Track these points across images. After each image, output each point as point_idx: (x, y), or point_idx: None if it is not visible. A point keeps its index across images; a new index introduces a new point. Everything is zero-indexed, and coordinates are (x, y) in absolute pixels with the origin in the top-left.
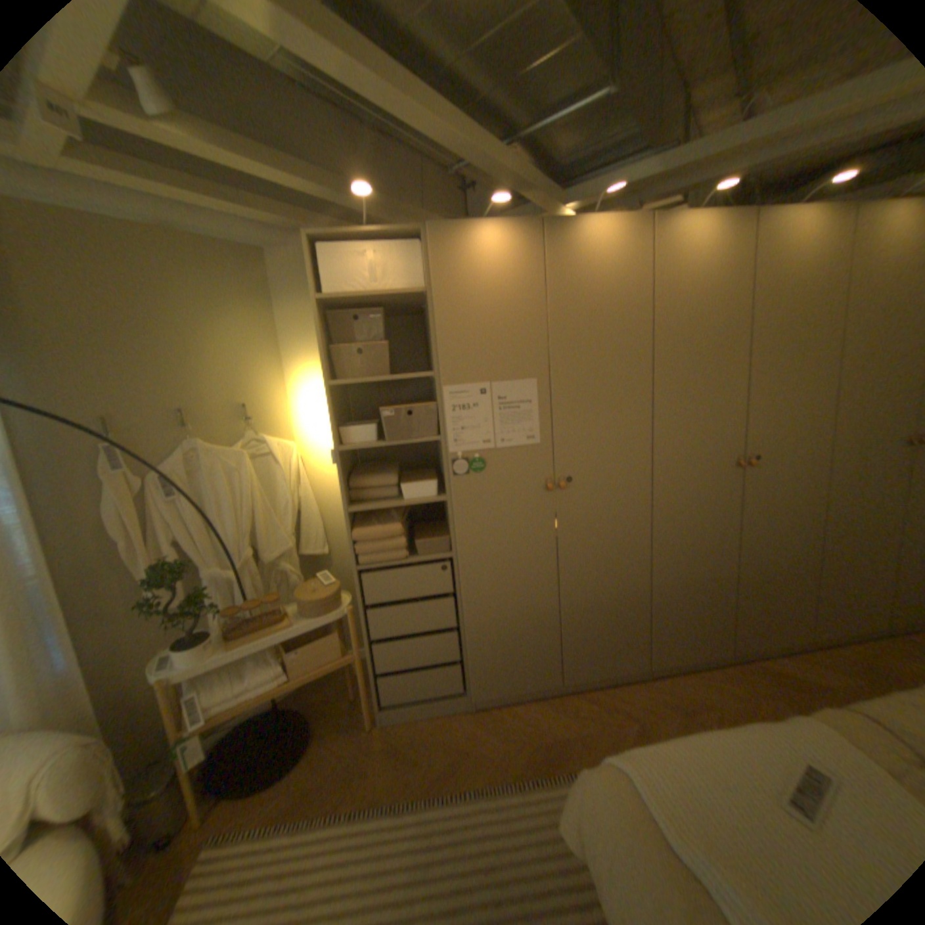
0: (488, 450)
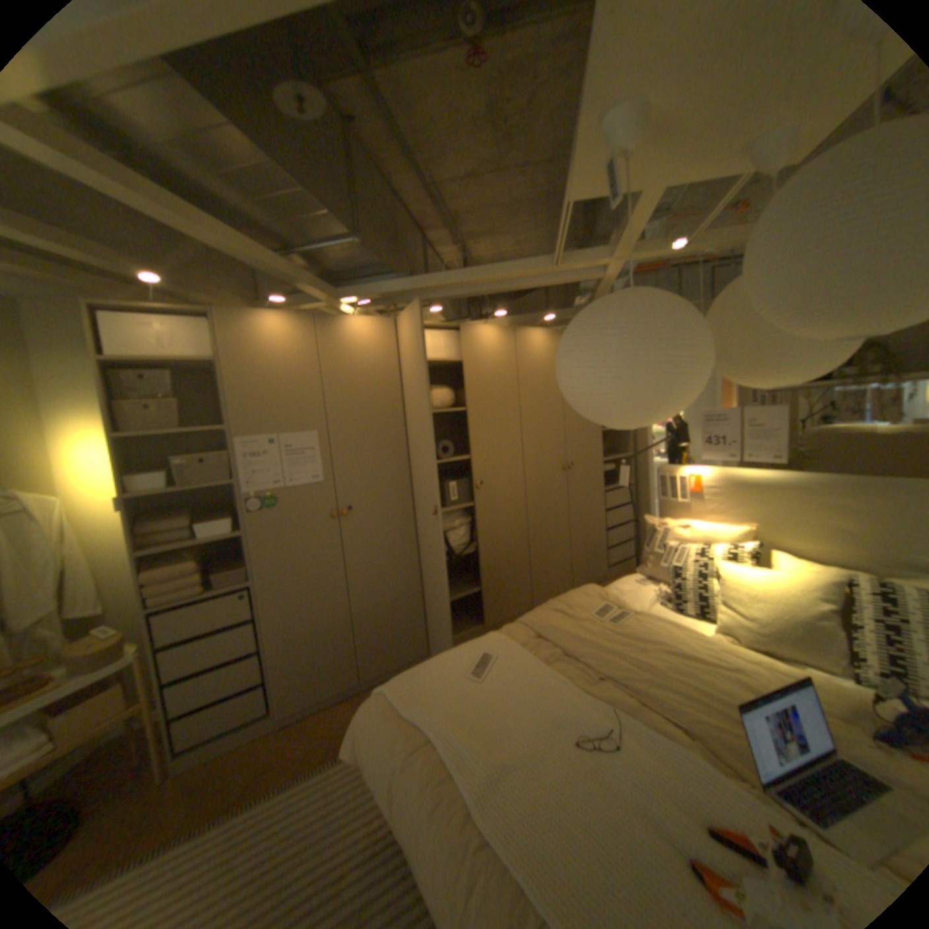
0: (277, 490)
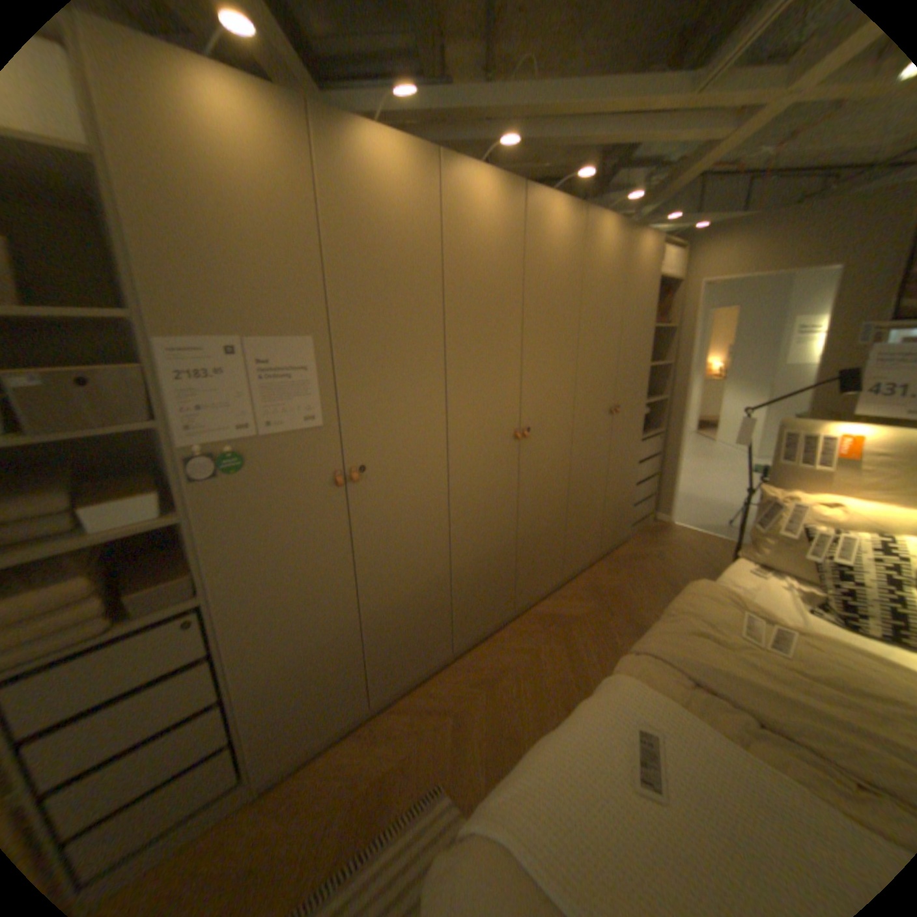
0: (248, 438)
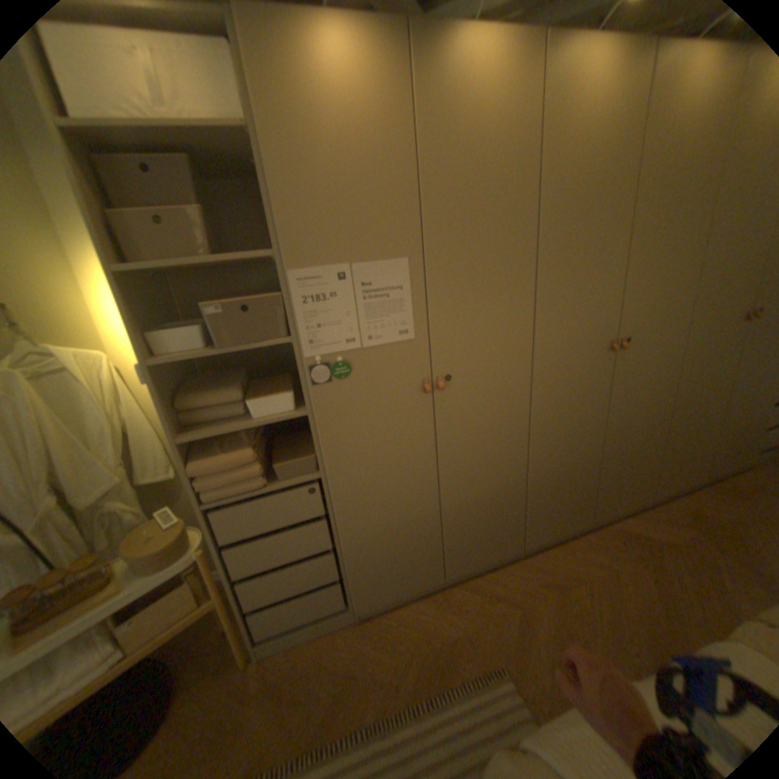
0: (353, 350)
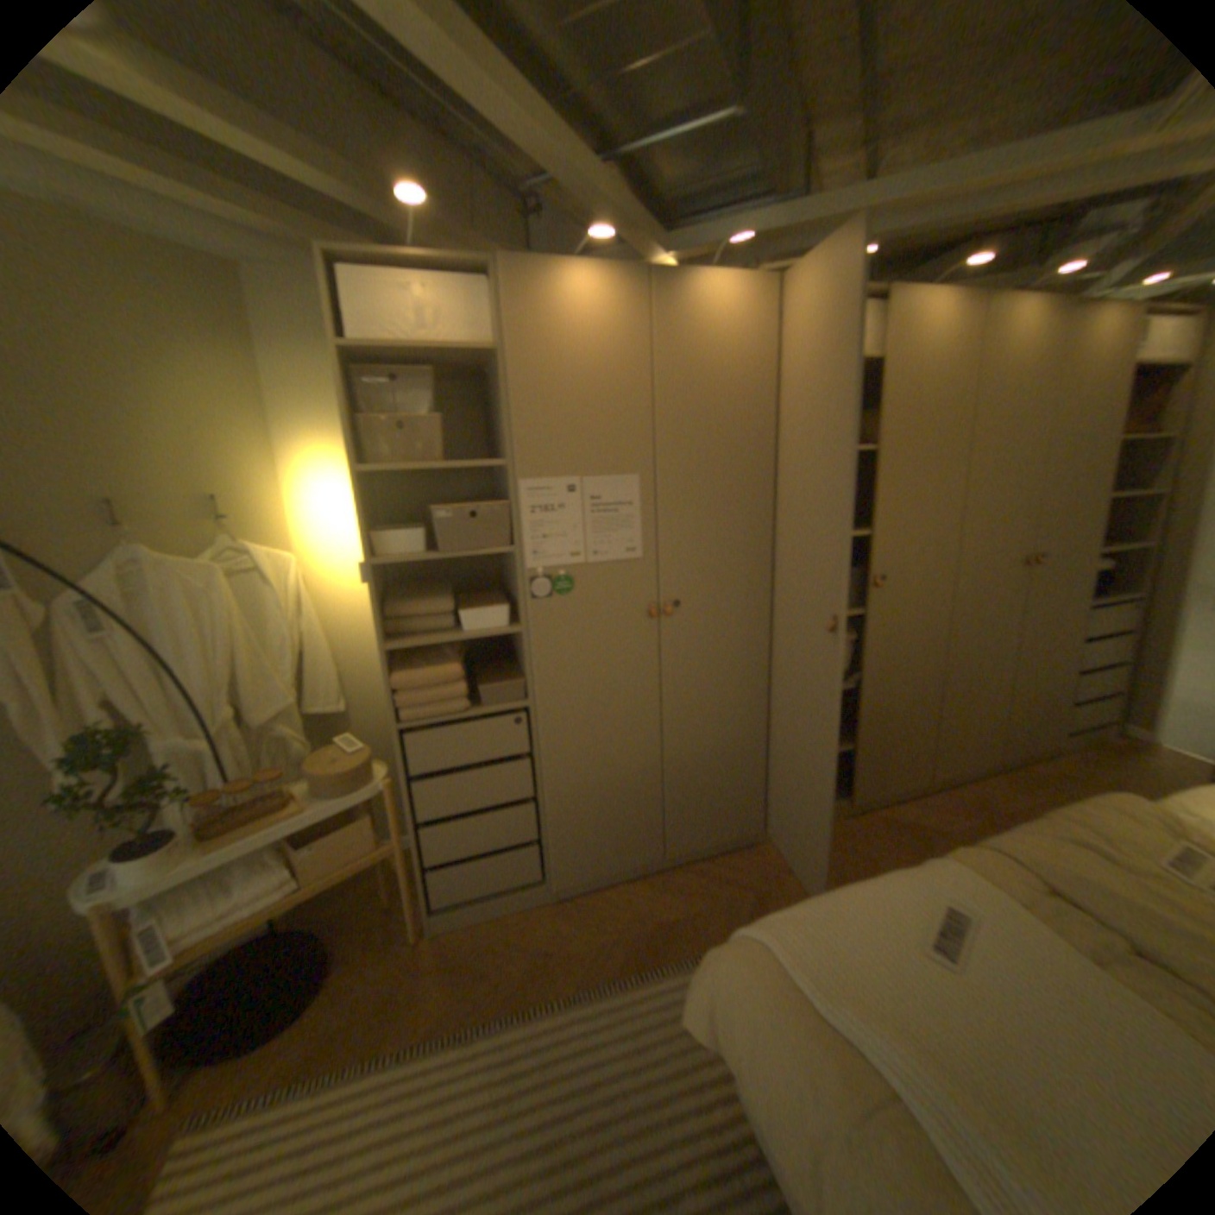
0: (577, 565)
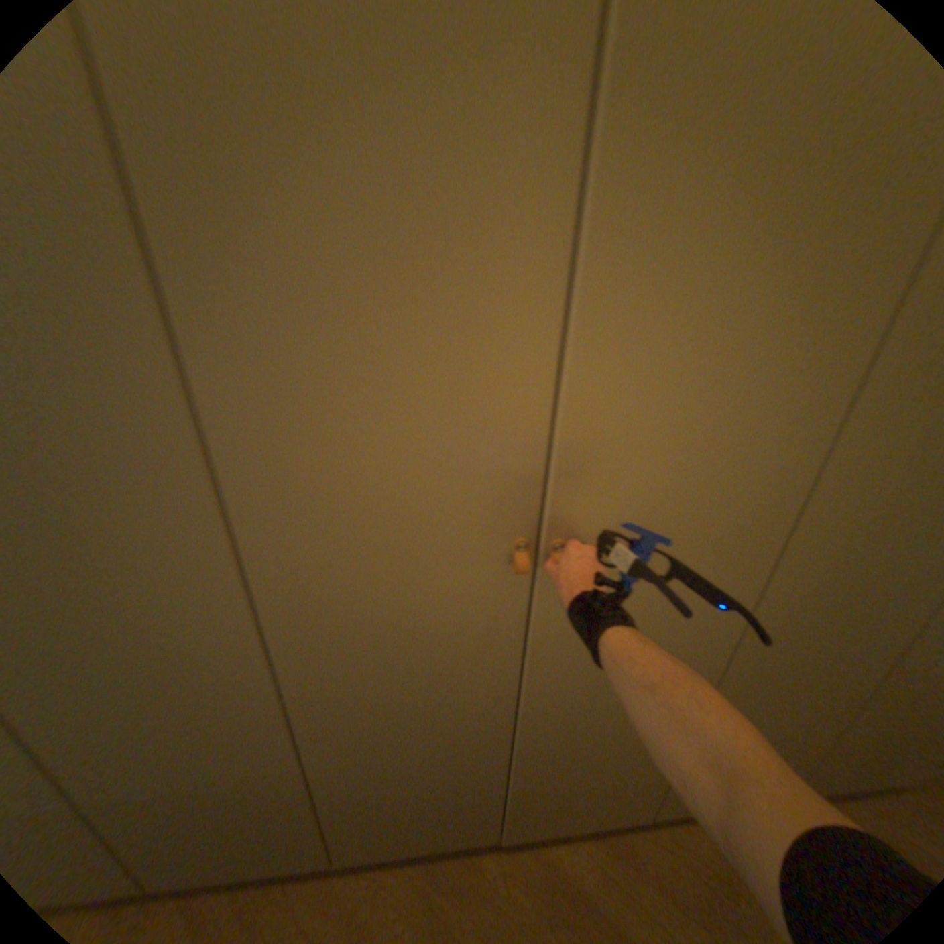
0: None
